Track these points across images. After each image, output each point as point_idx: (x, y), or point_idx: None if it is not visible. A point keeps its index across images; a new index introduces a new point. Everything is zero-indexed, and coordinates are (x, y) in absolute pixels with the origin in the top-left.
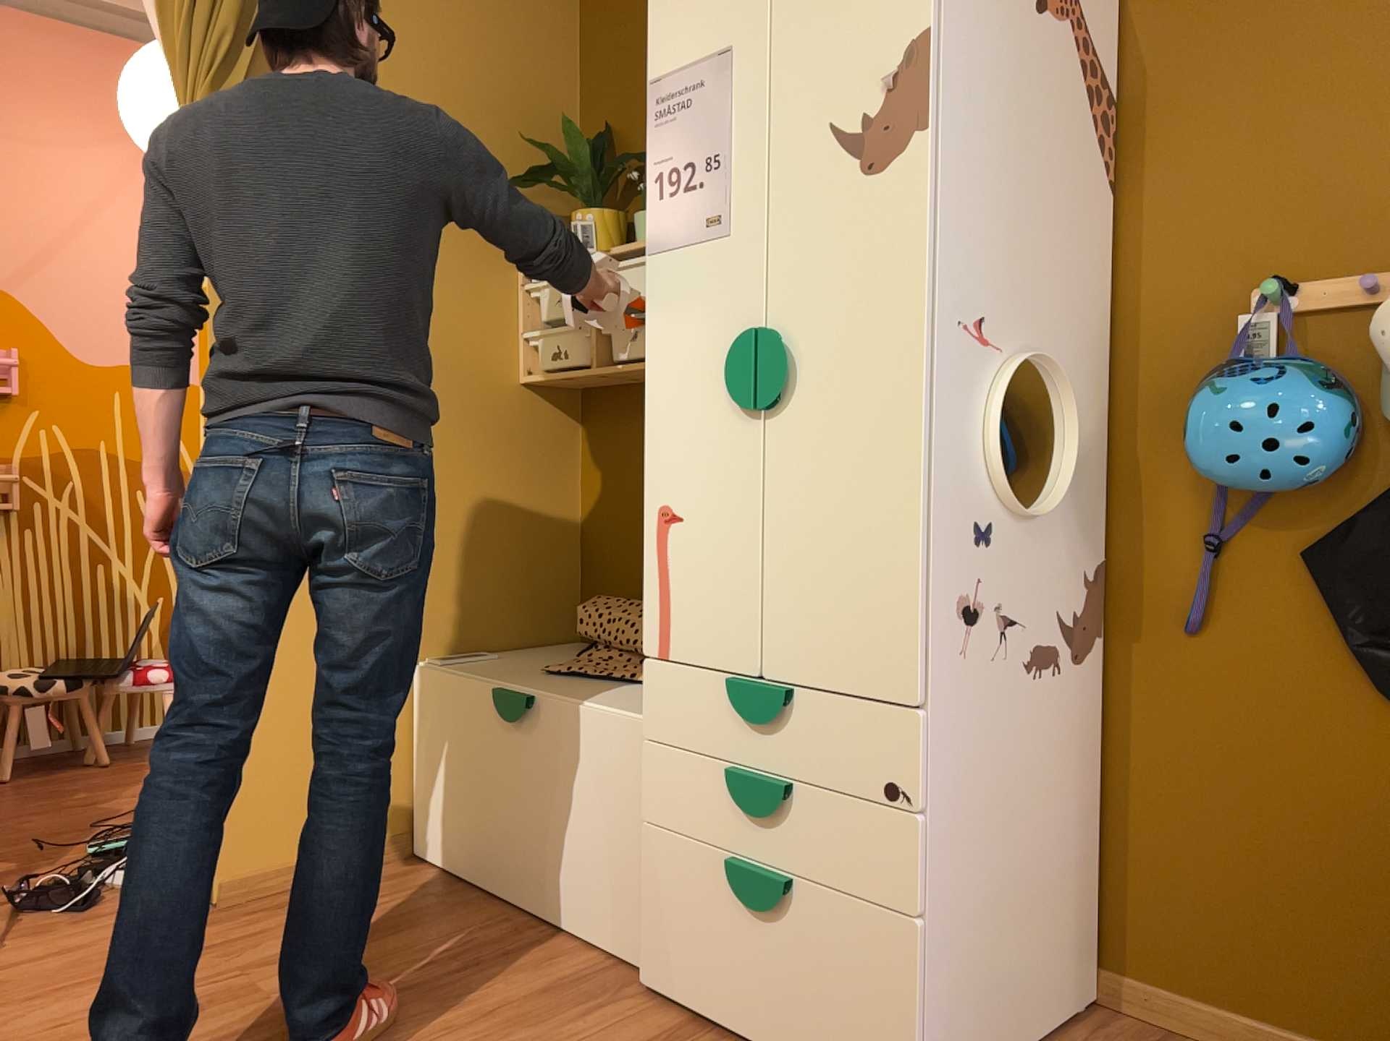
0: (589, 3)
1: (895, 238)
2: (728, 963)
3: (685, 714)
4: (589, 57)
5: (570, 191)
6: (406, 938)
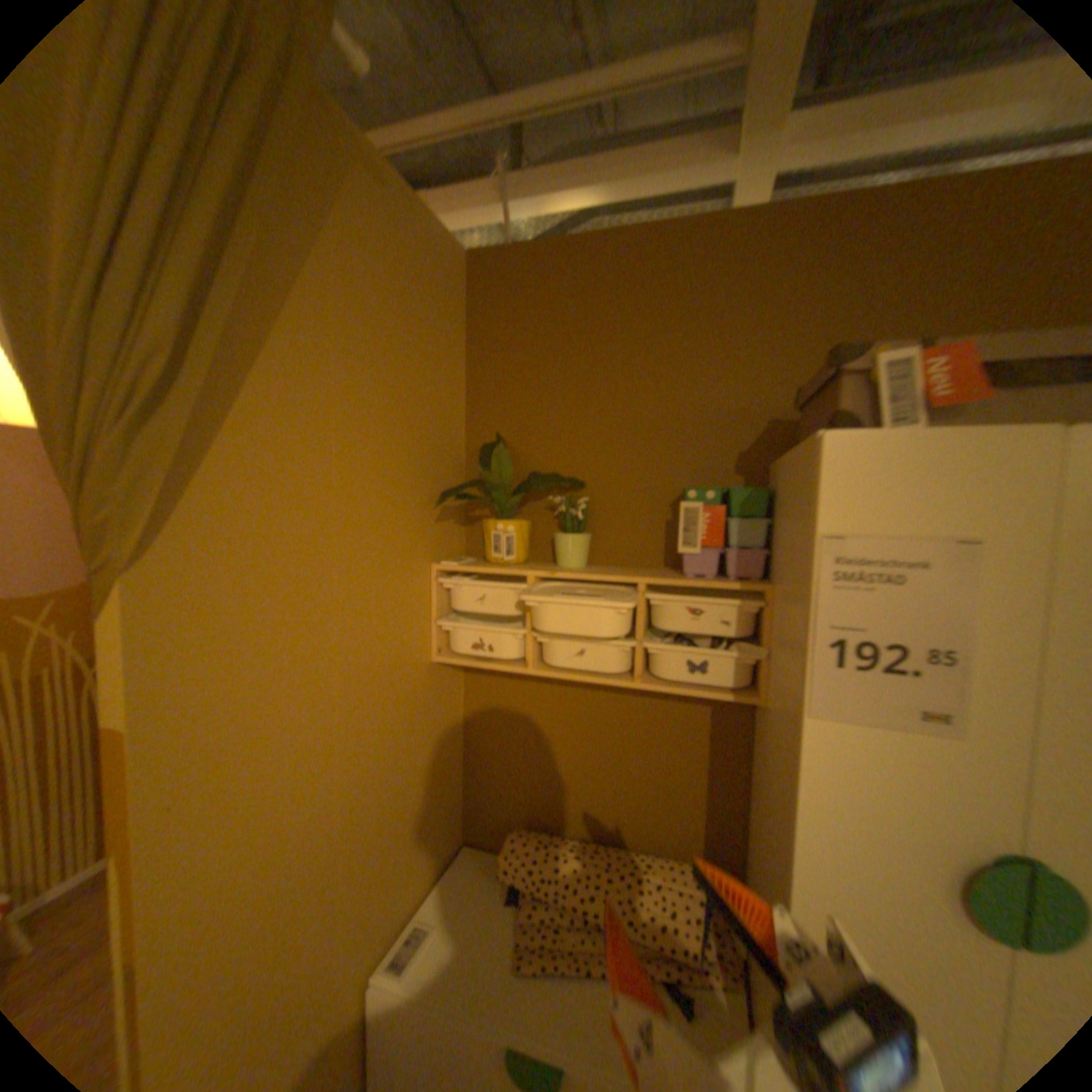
0: (477, 321)
1: None
2: None
3: None
4: (476, 368)
5: (490, 501)
6: None
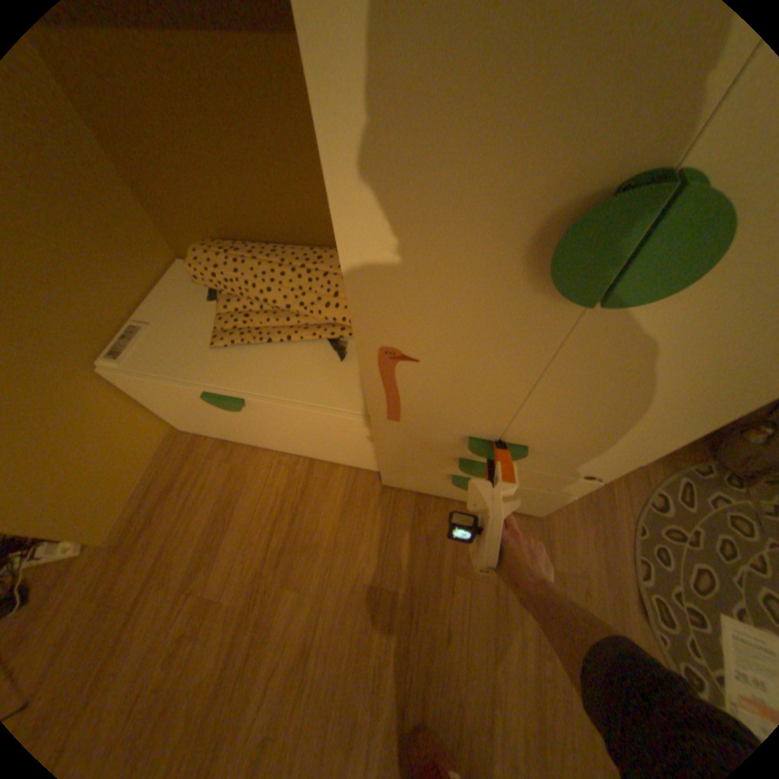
0: None
1: None
2: (443, 489)
3: (416, 439)
4: None
5: None
6: (243, 508)
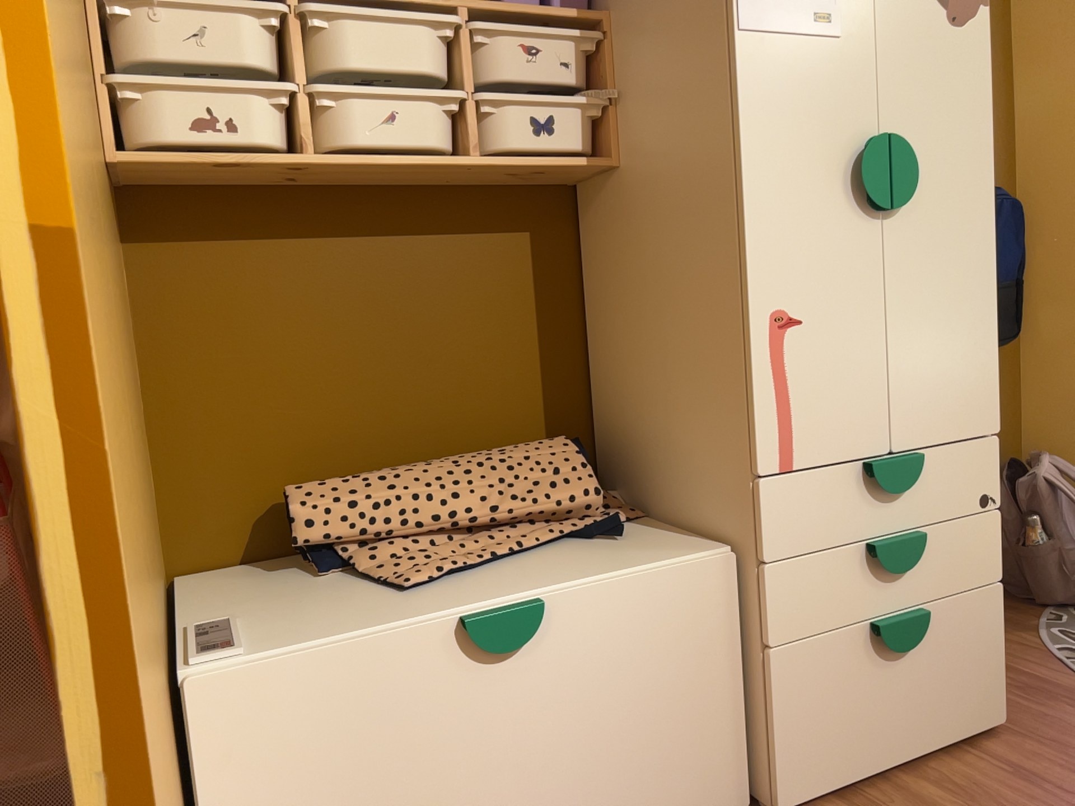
0: None
1: (973, 83)
2: (872, 715)
3: (815, 515)
4: None
5: None
6: None
